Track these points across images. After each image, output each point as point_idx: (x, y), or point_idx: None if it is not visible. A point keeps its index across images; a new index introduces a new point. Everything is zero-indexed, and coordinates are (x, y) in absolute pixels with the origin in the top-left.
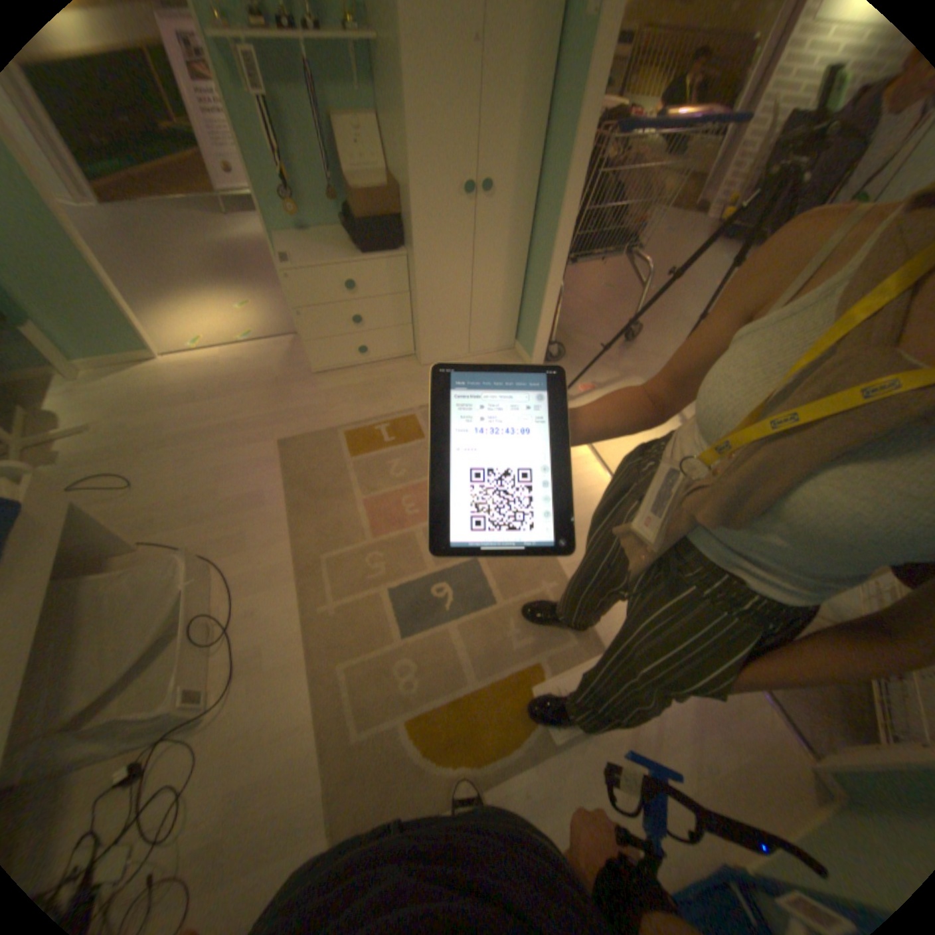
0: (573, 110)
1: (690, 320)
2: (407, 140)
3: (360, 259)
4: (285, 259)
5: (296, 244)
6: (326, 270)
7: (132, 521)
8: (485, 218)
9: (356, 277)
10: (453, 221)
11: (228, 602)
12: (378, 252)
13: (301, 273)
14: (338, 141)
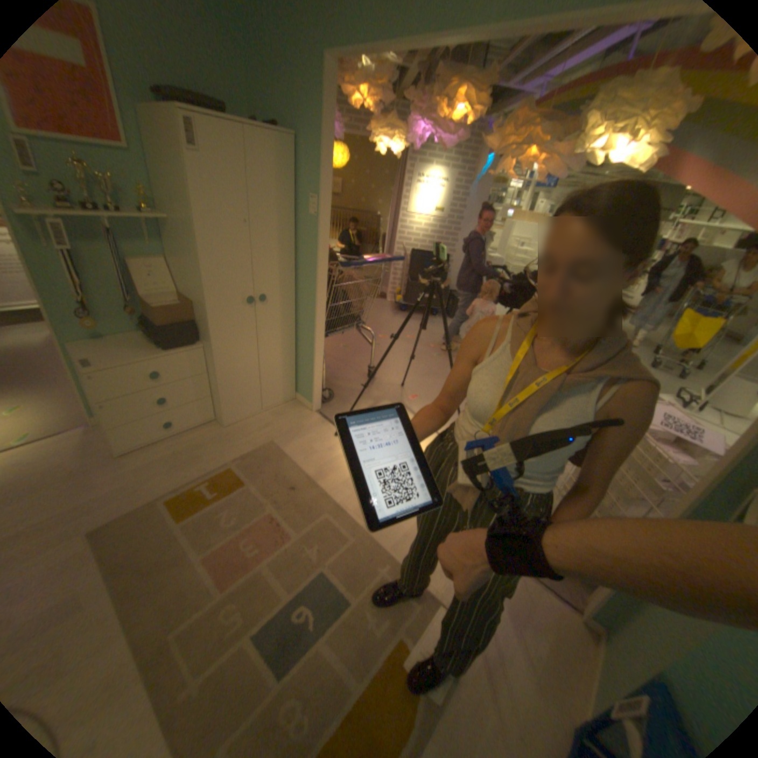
0: (312, 257)
1: (401, 360)
2: (203, 276)
3: (163, 355)
4: (88, 364)
5: (96, 350)
6: (131, 368)
7: None
8: (263, 317)
9: (160, 369)
10: (241, 322)
11: None
12: (179, 348)
13: (106, 373)
14: (134, 275)
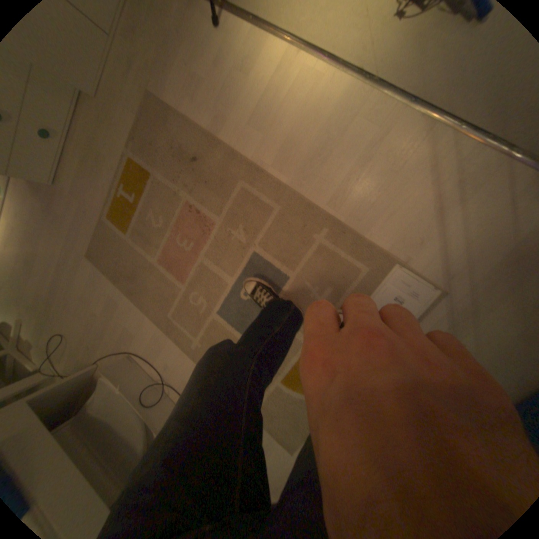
0: None
1: None
2: None
3: None
4: None
5: None
6: None
7: (81, 352)
8: None
9: None
10: None
11: (151, 366)
12: None
13: None
14: None
